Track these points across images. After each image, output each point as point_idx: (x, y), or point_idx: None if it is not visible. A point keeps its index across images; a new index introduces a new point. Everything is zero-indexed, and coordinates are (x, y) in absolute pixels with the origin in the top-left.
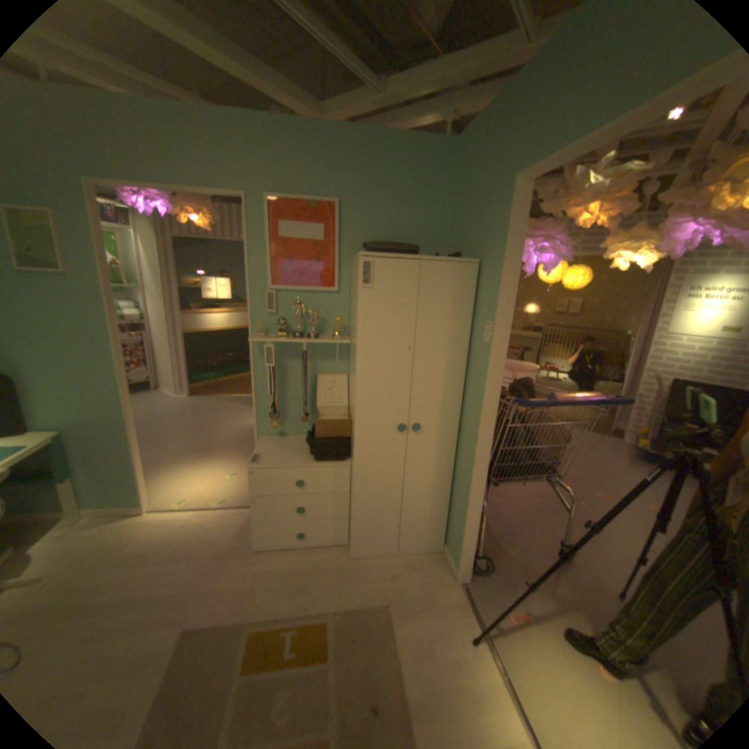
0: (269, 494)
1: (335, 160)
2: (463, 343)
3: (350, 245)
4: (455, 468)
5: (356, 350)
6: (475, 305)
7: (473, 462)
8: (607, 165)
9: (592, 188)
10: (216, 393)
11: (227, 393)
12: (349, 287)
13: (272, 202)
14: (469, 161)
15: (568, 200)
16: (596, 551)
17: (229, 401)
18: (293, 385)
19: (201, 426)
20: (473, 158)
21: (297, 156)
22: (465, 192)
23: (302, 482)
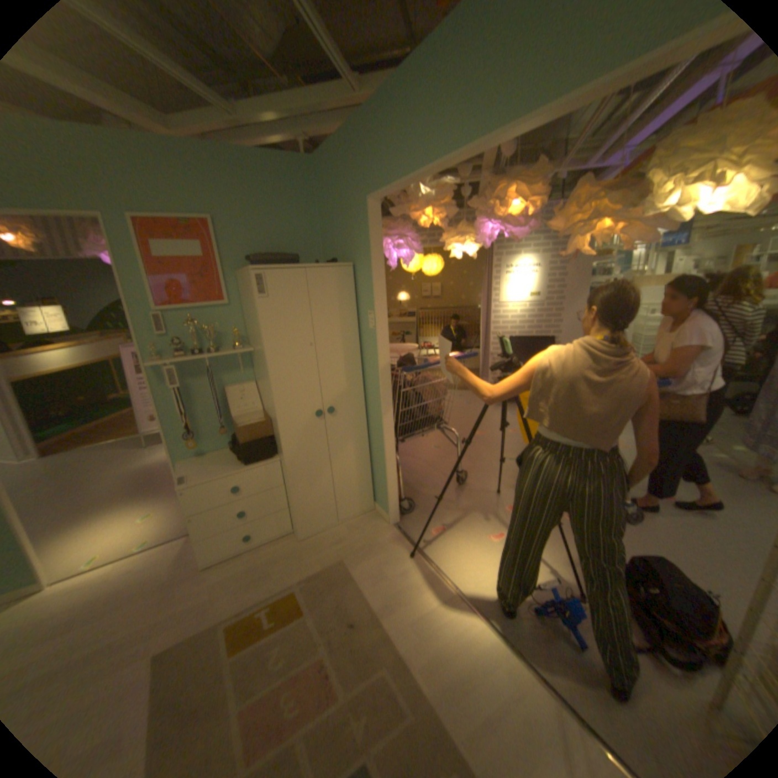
0: (204, 509)
1: (197, 177)
2: (353, 333)
3: (231, 258)
4: (368, 437)
5: (264, 354)
6: (357, 300)
7: (381, 426)
8: (429, 179)
9: (423, 197)
10: (78, 446)
11: (94, 442)
12: (238, 299)
13: (135, 221)
14: (325, 179)
15: (409, 206)
16: (479, 471)
17: (102, 450)
18: (200, 403)
19: (75, 484)
20: (328, 177)
21: (154, 173)
22: (328, 205)
23: (236, 488)
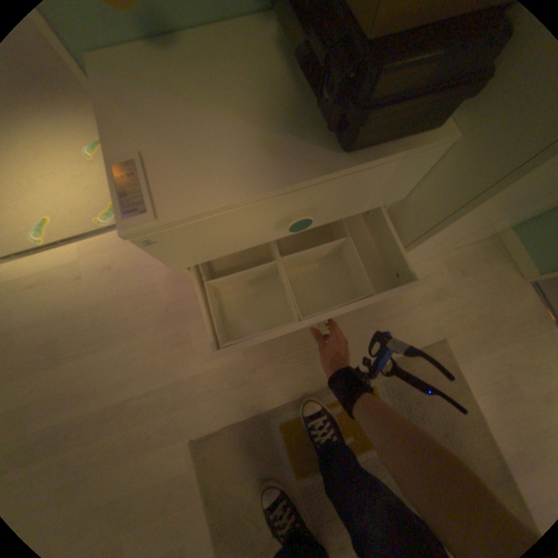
0: (221, 253)
1: None
2: None
3: None
4: None
5: None
6: None
7: None
8: None
9: None
10: None
11: None
12: None
13: None
14: None
15: None
16: None
17: None
18: None
19: None
20: None
21: None
22: None
23: (306, 219)
